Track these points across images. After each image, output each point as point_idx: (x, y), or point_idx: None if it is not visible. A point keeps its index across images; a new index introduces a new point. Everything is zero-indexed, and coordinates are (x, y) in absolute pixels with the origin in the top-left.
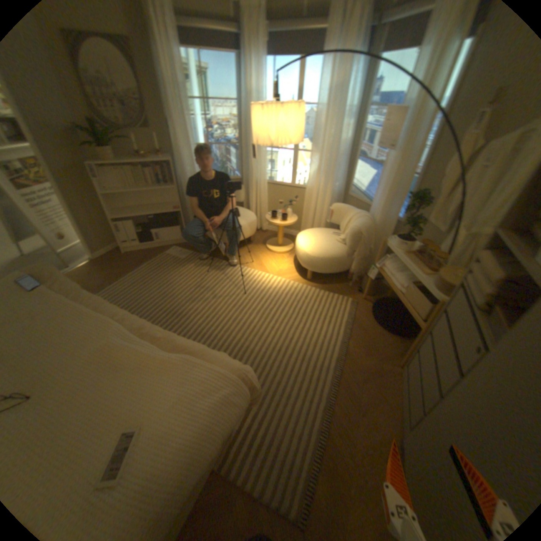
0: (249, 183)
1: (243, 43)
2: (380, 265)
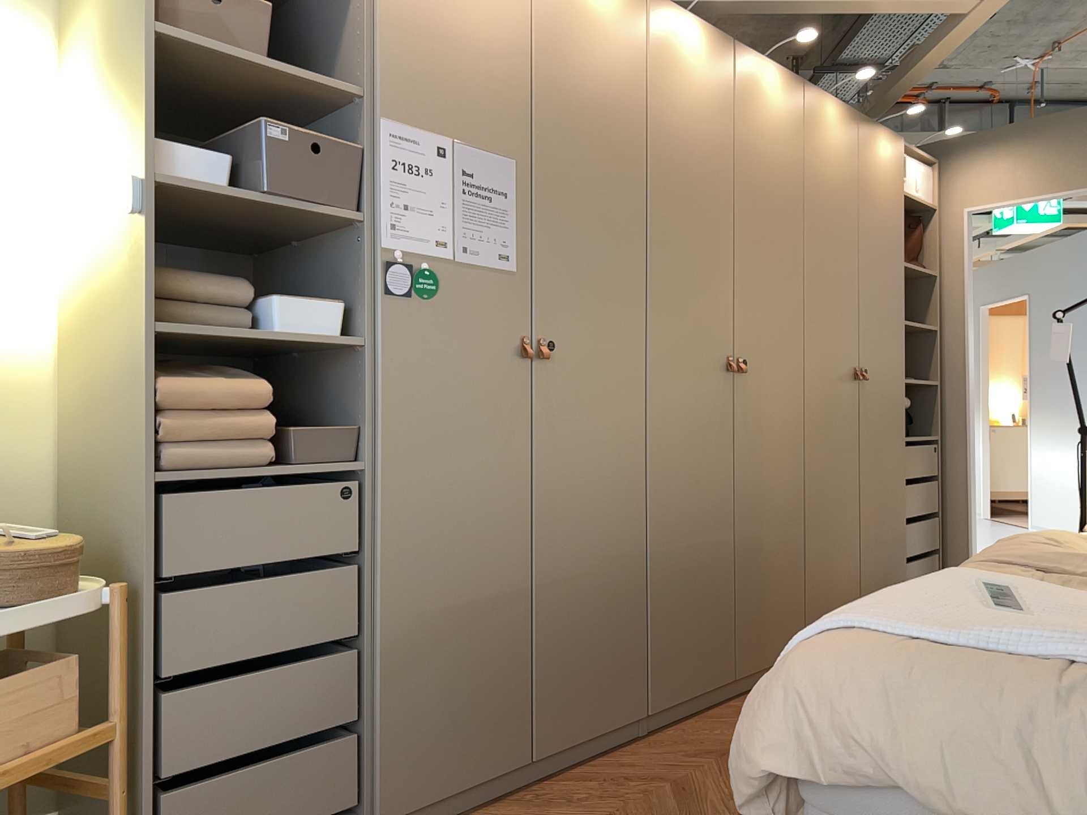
0: None
1: None
2: None
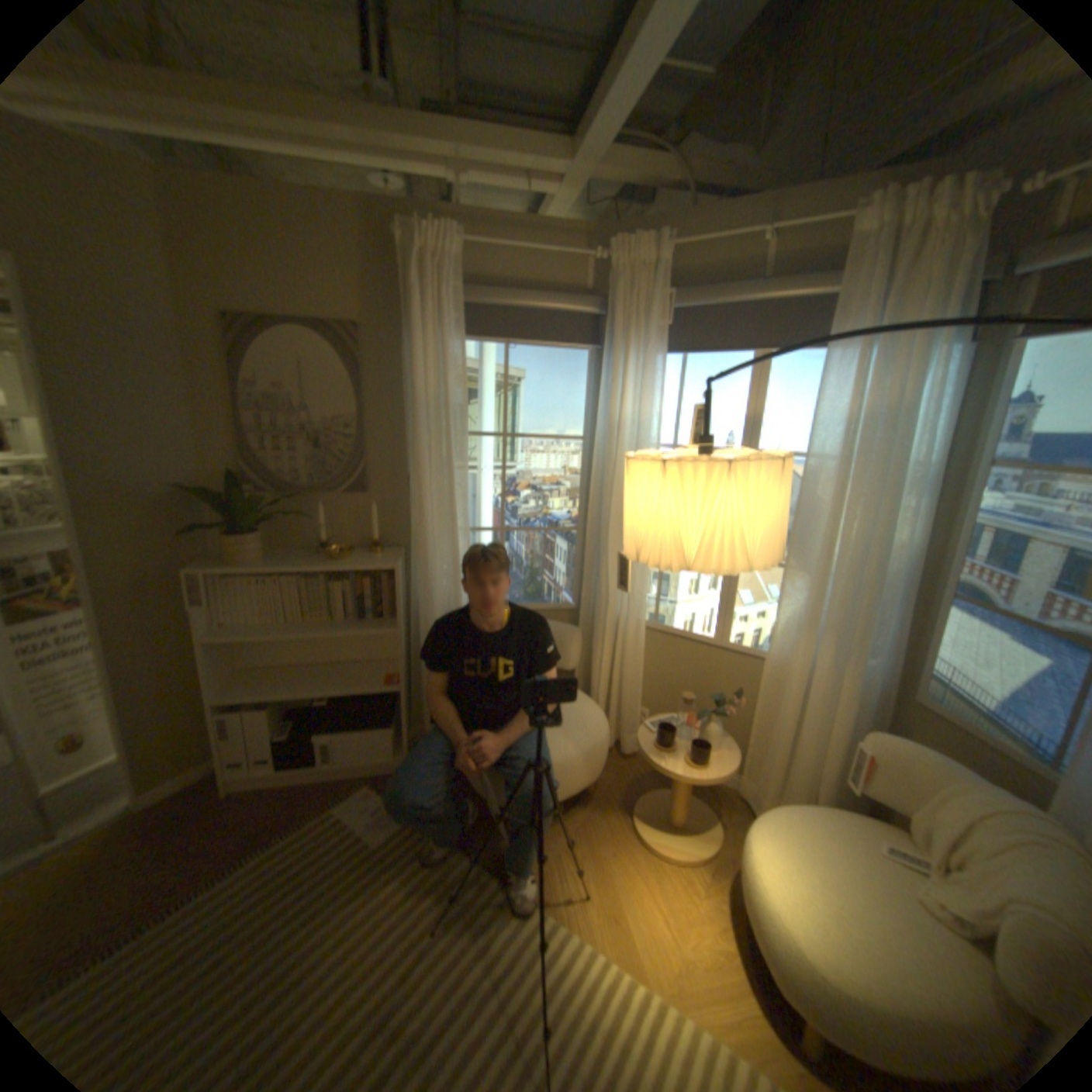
0: (598, 623)
1: (614, 330)
2: None
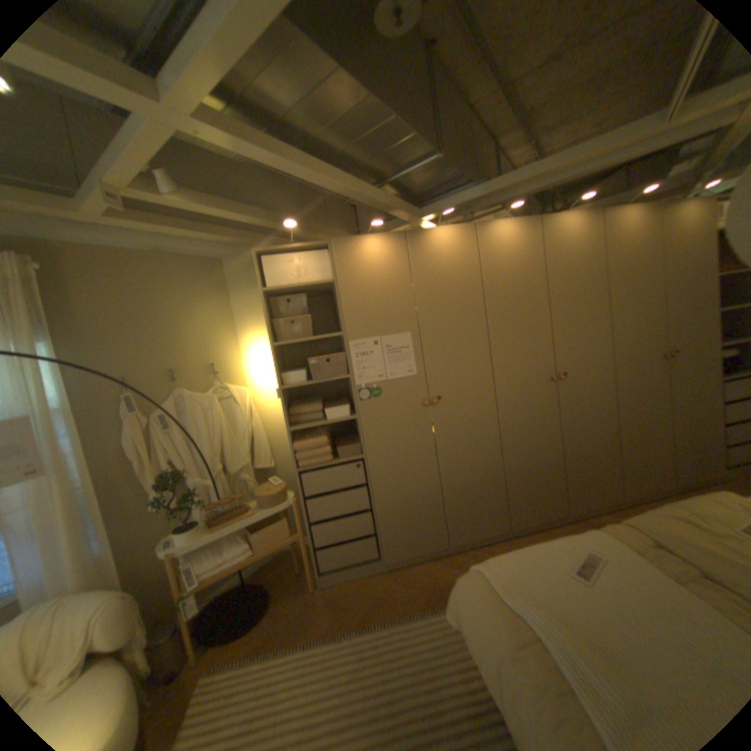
0: None
1: None
2: (192, 584)
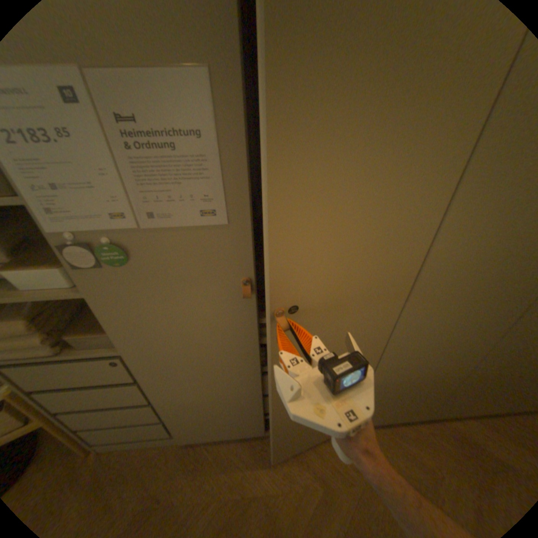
0: None
1: None
2: None
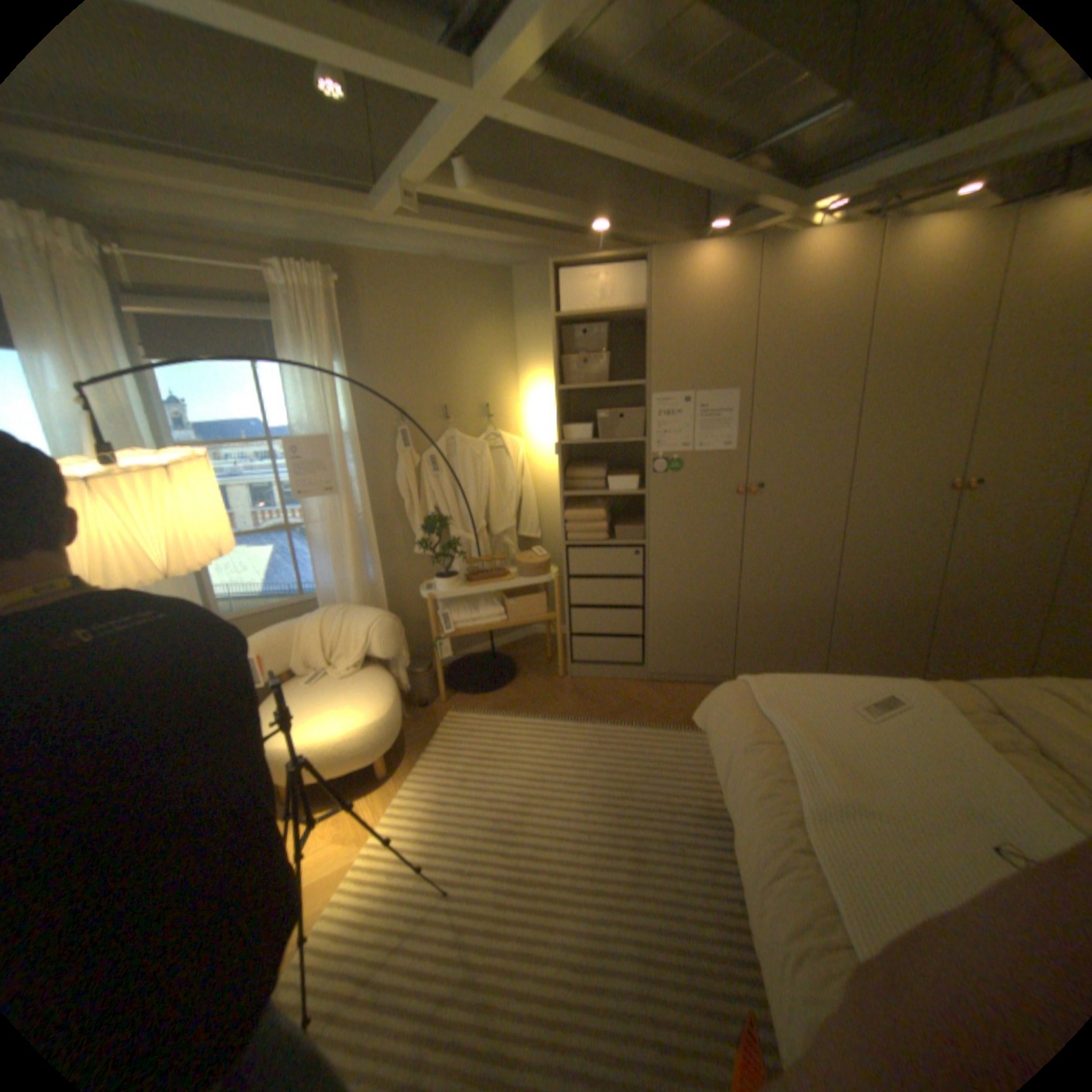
0: None
1: None
2: (448, 629)
